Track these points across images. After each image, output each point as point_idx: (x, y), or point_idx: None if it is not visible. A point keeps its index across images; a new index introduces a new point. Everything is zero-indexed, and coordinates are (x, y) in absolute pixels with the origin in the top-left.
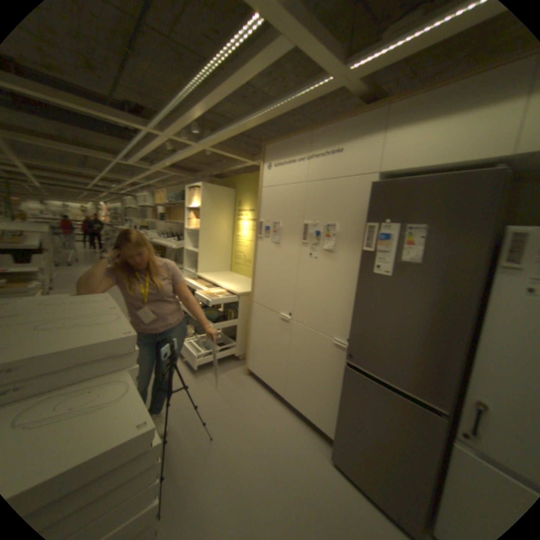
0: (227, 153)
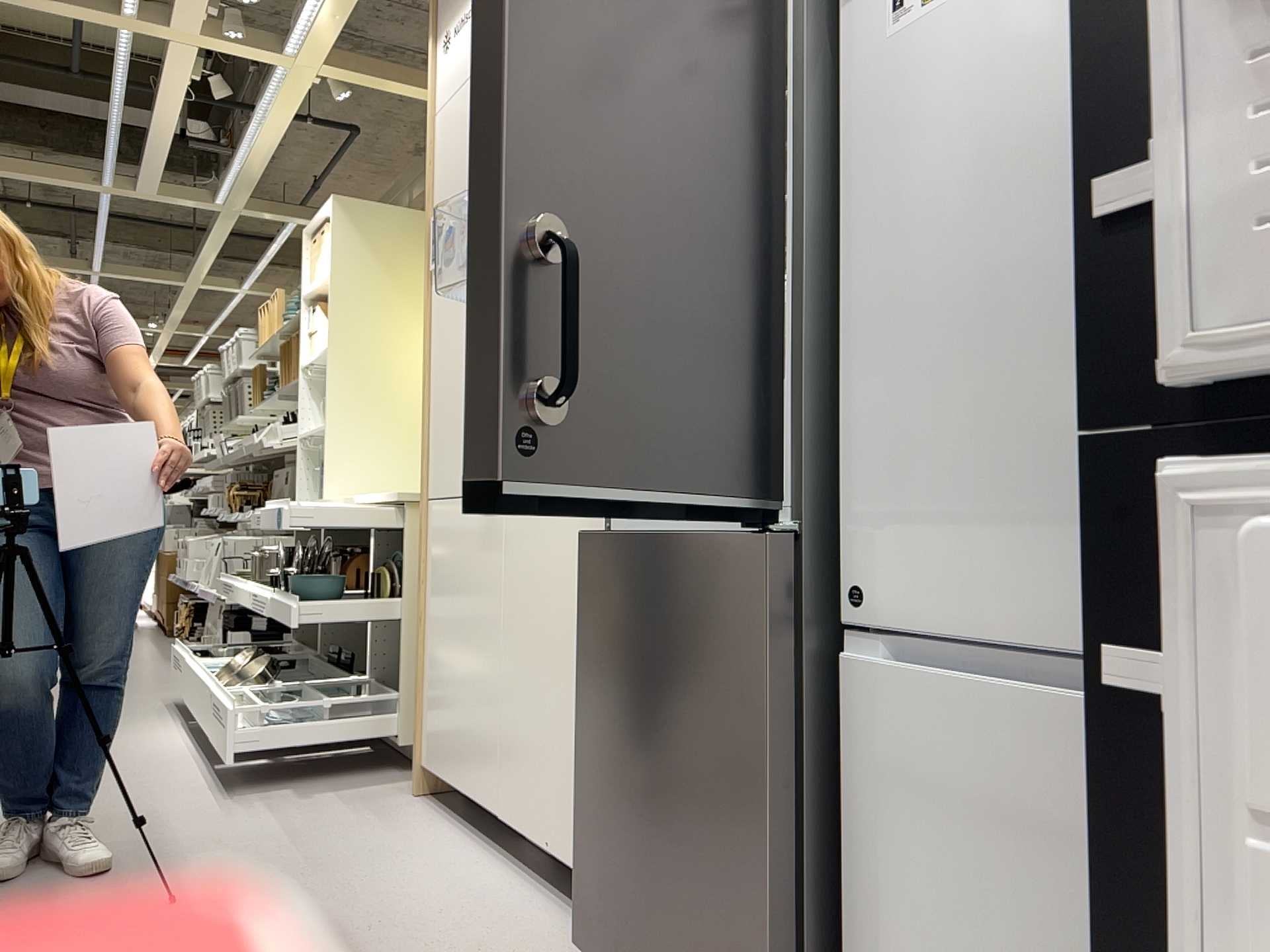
0: (387, 82)
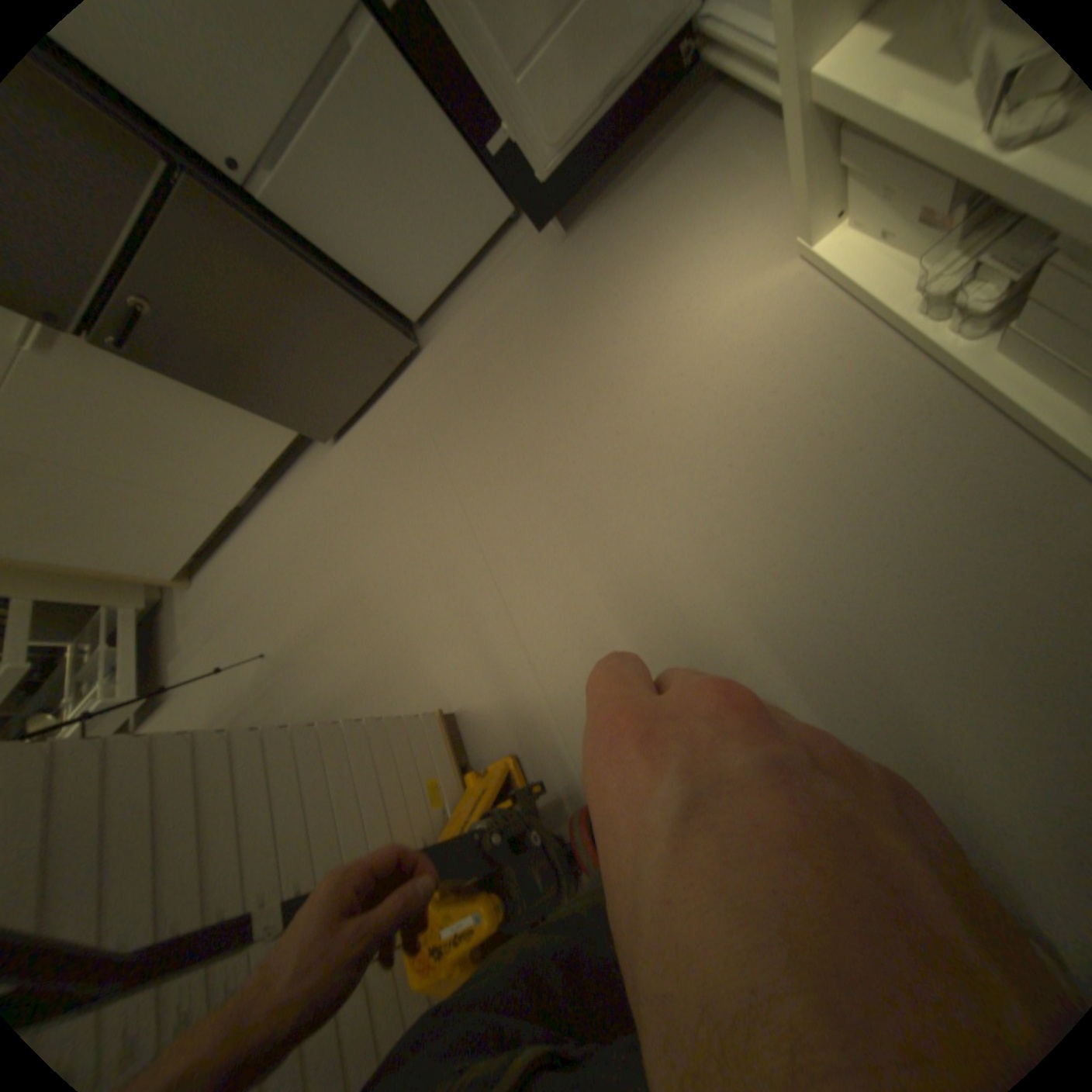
0: None
